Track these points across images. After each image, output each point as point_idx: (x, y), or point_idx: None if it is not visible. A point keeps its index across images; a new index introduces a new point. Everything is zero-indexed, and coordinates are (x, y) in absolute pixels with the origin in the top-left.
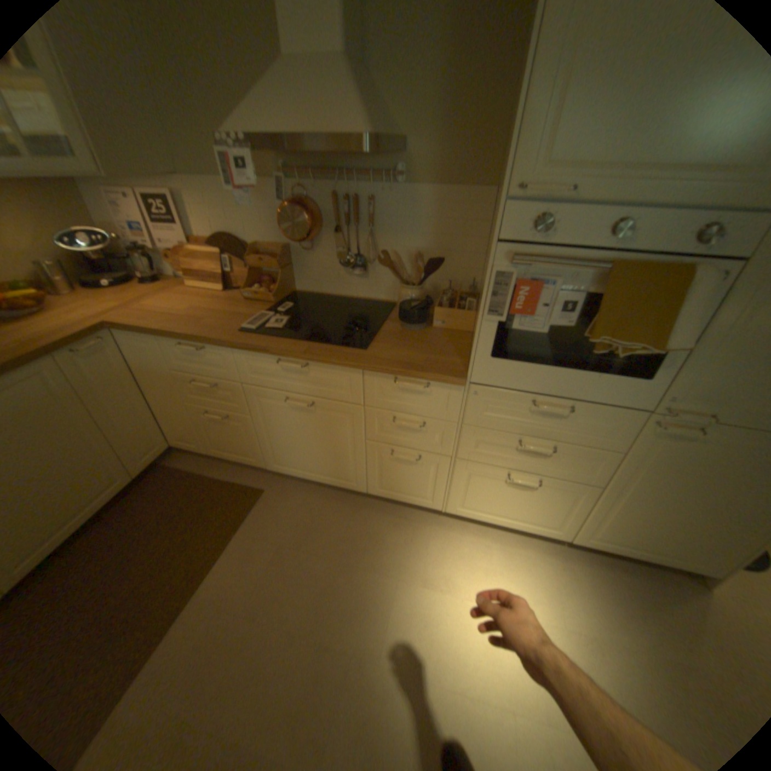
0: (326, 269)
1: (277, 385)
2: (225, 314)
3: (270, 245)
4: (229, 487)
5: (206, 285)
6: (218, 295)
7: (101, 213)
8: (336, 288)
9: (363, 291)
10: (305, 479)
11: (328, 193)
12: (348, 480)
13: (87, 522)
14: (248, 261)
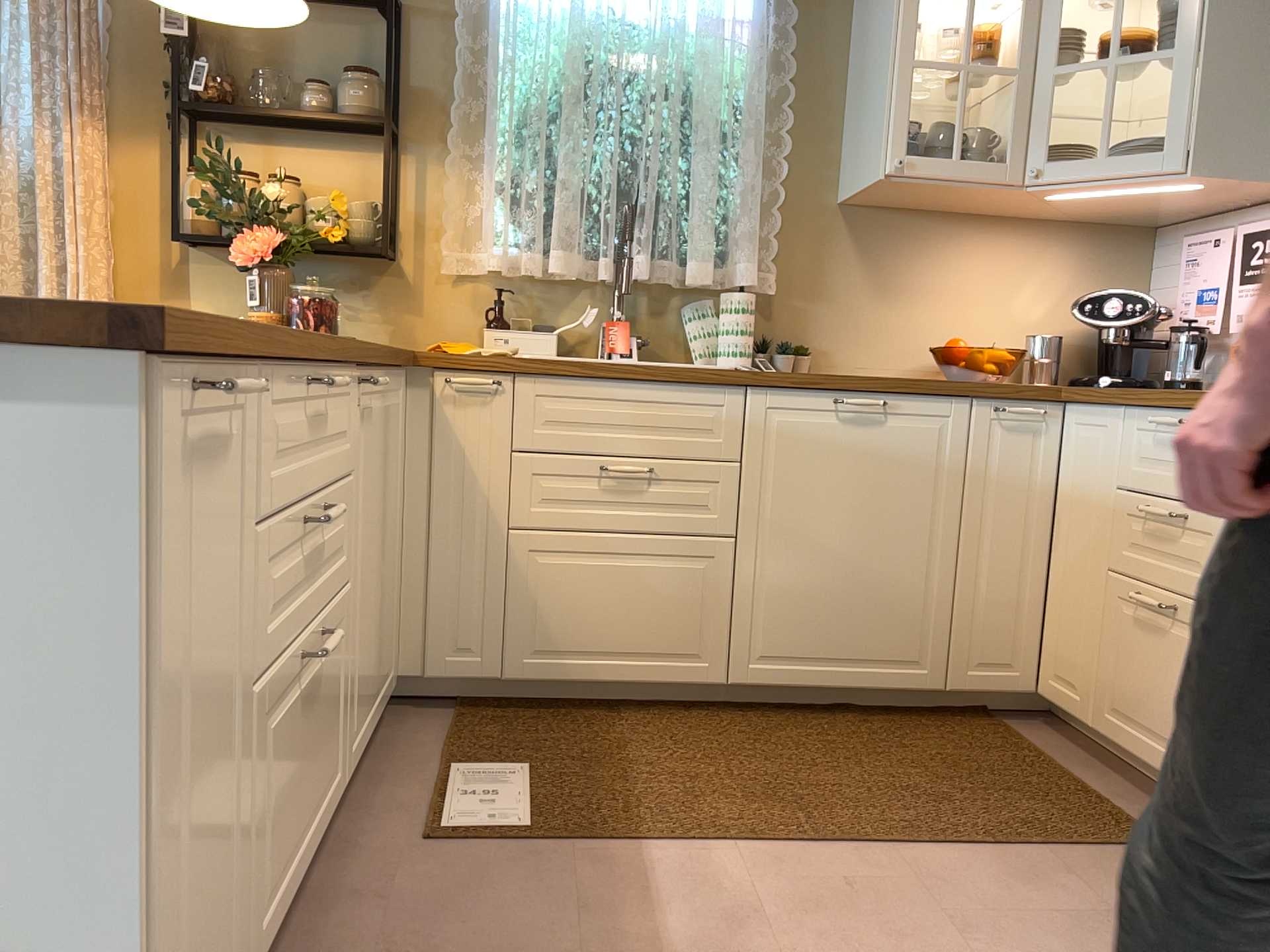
0: None
1: None
2: None
3: None
4: (1094, 801)
5: None
6: None
7: (1168, 286)
8: None
9: None
10: None
11: None
12: None
13: (851, 688)
14: None
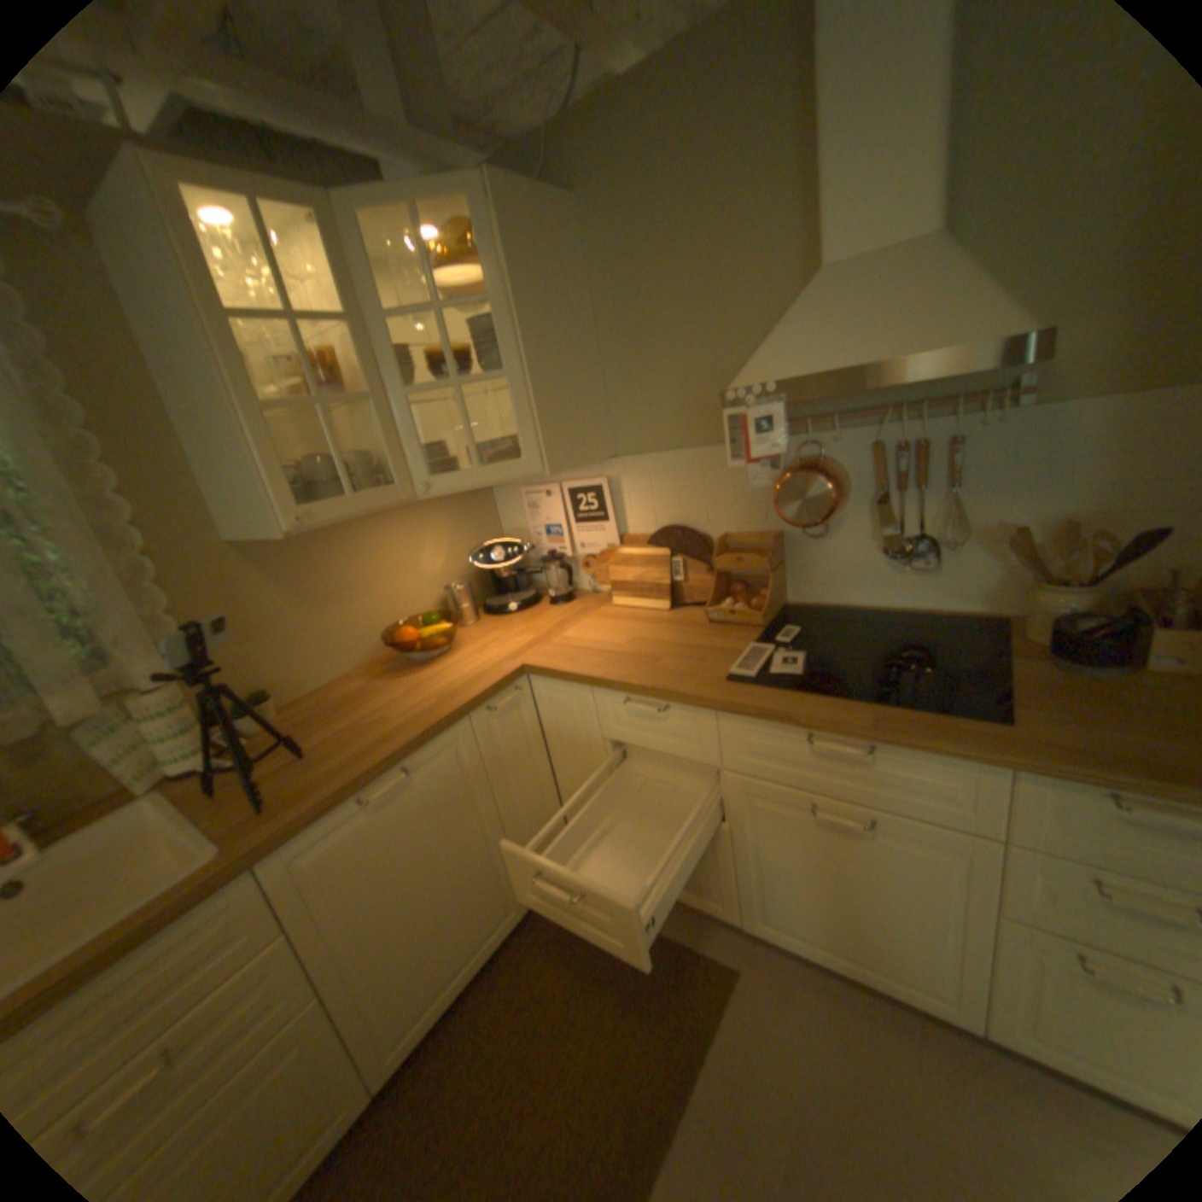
0: (850, 563)
1: (796, 779)
2: (689, 648)
3: (749, 533)
4: (673, 951)
5: (644, 601)
6: (663, 615)
7: (512, 516)
8: (869, 594)
9: (929, 597)
10: (827, 966)
11: (866, 442)
12: (938, 995)
13: (471, 980)
14: (717, 561)
